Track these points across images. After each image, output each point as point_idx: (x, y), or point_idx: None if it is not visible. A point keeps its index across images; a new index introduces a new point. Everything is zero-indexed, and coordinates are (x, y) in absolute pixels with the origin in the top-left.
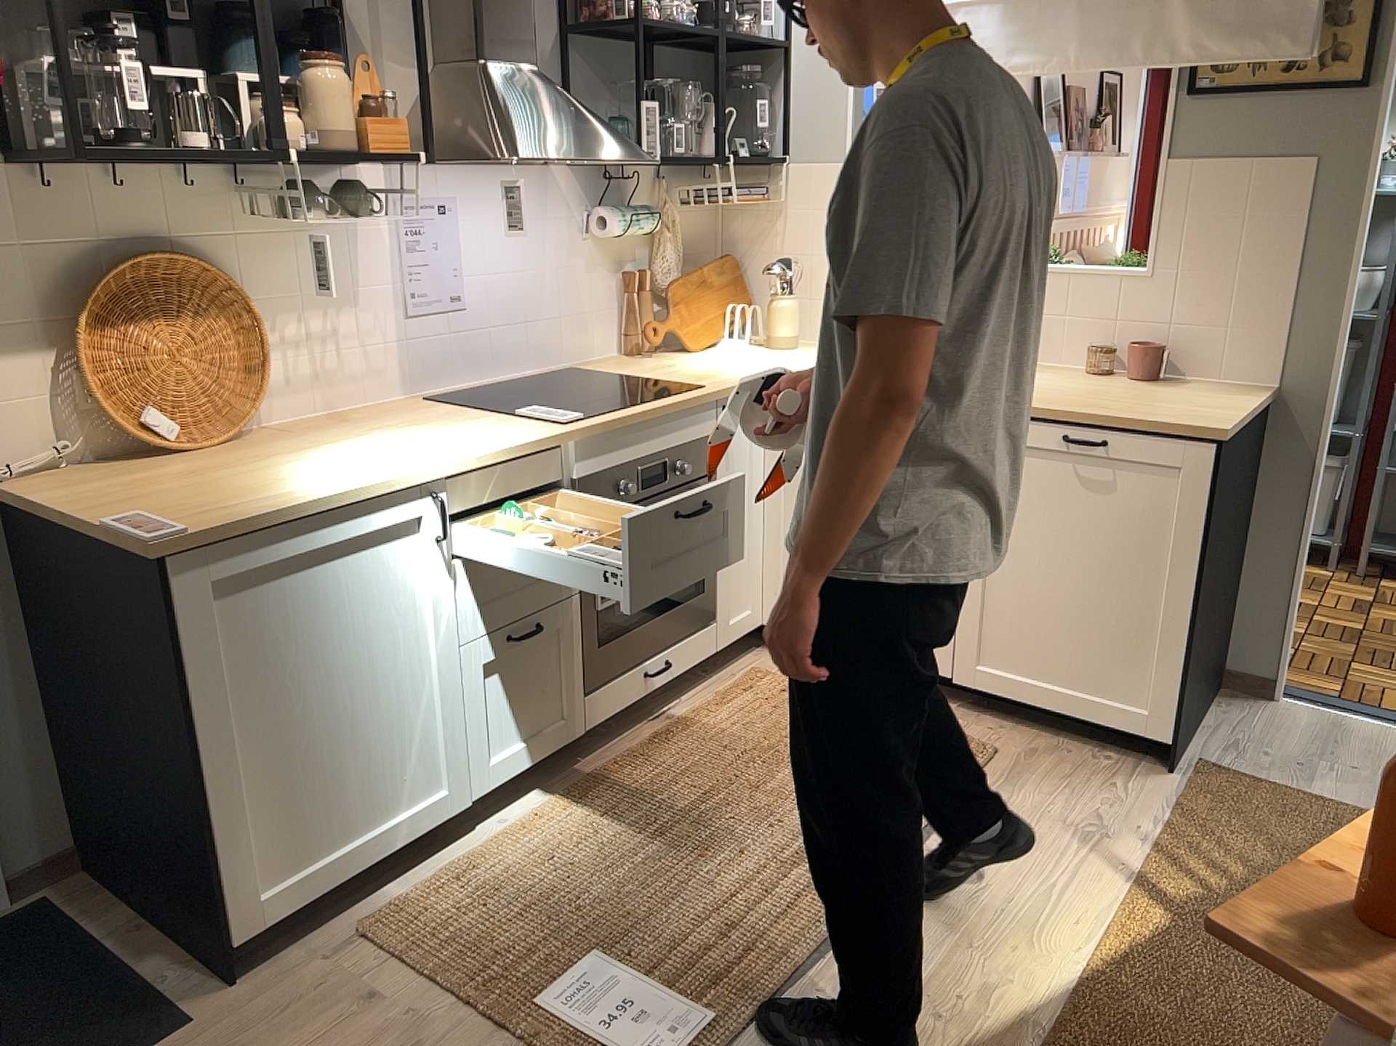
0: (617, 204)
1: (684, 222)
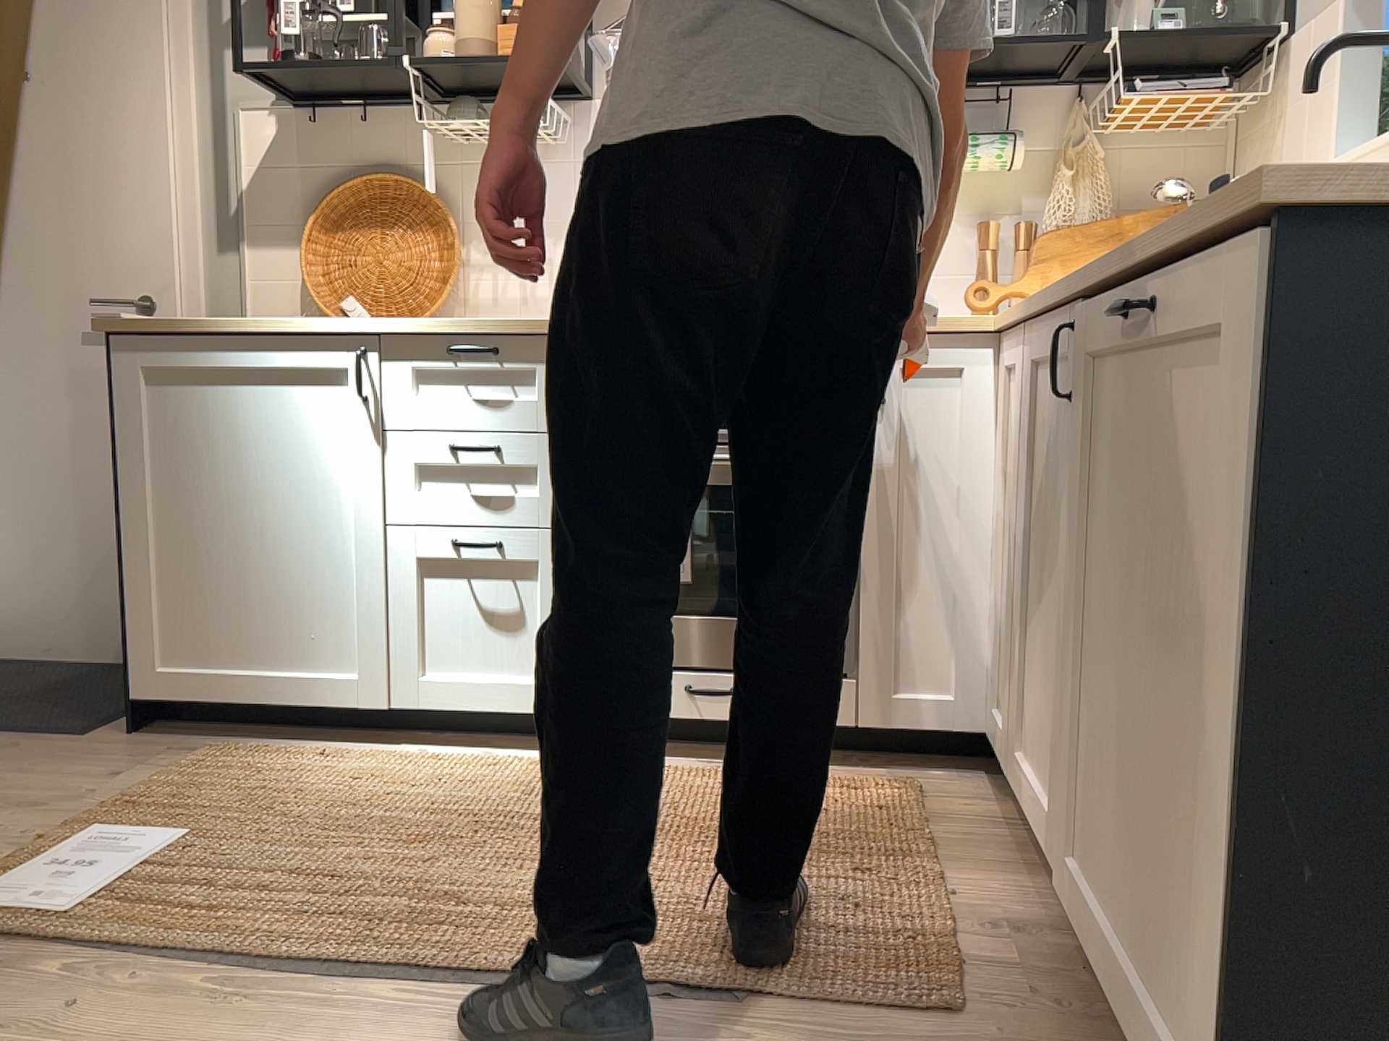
0: (981, 138)
1: (1130, 164)
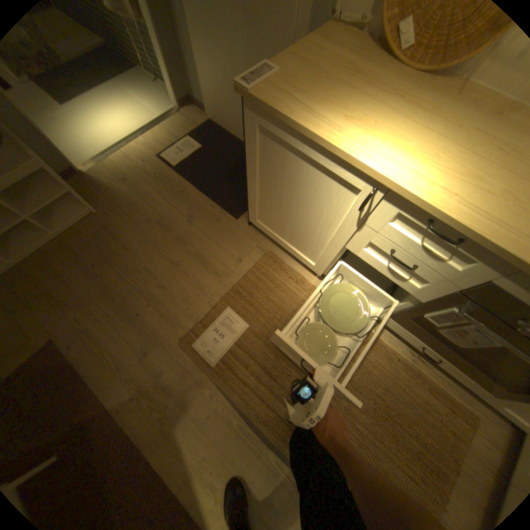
0: None
1: None
